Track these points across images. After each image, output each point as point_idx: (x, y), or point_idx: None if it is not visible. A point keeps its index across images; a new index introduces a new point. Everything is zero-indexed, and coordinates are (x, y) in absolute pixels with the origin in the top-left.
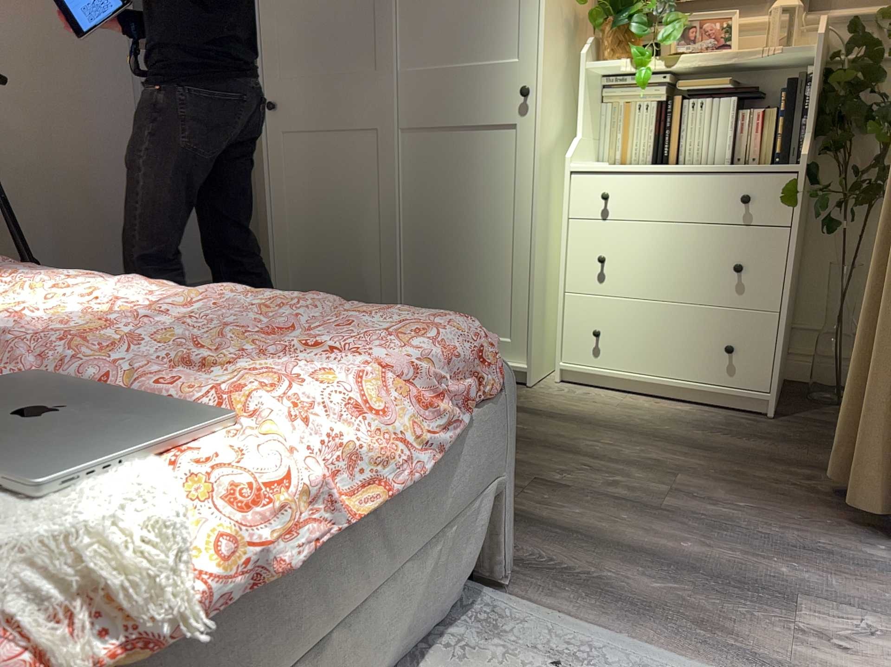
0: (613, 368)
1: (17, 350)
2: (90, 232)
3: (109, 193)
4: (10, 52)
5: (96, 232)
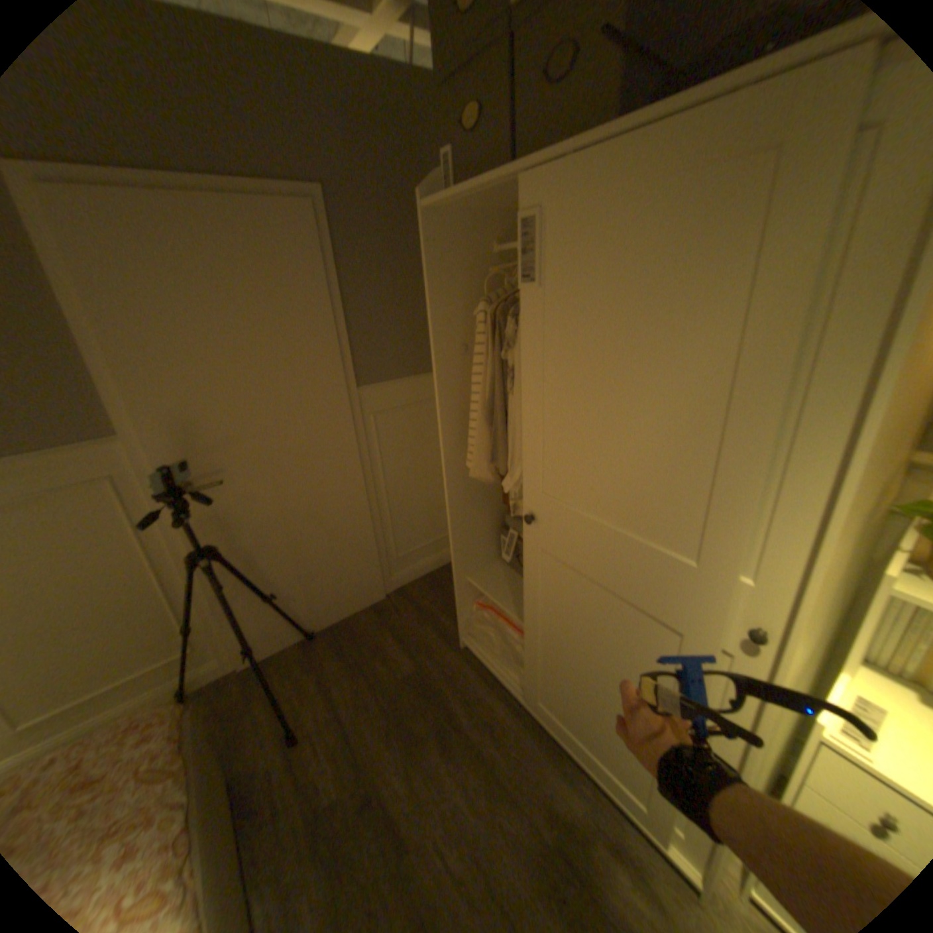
0: None
1: None
2: (321, 547)
3: (336, 515)
4: (239, 437)
5: (327, 545)
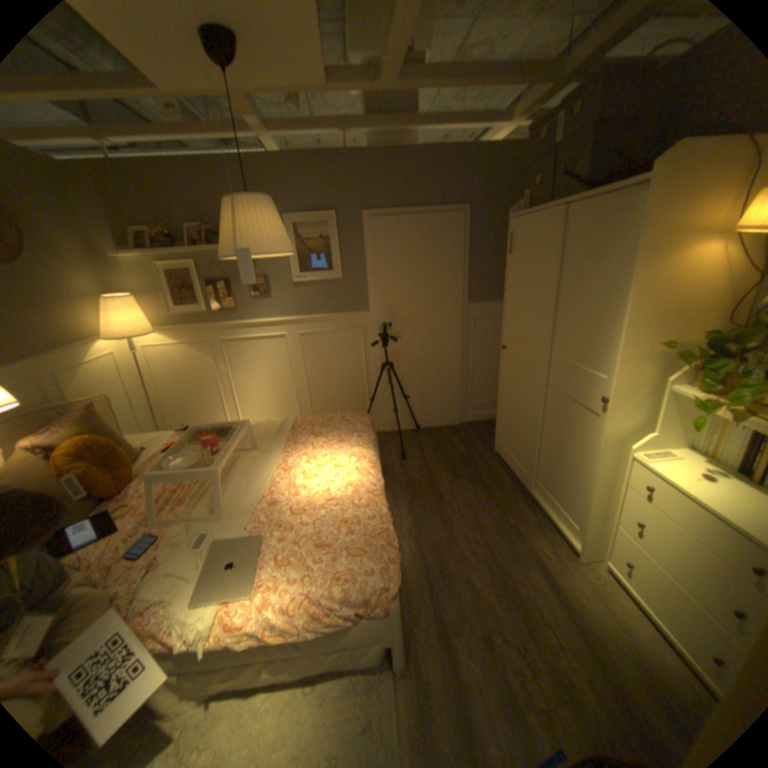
0: (638, 594)
1: (287, 509)
2: (433, 384)
3: (444, 368)
4: (410, 320)
5: (436, 383)
